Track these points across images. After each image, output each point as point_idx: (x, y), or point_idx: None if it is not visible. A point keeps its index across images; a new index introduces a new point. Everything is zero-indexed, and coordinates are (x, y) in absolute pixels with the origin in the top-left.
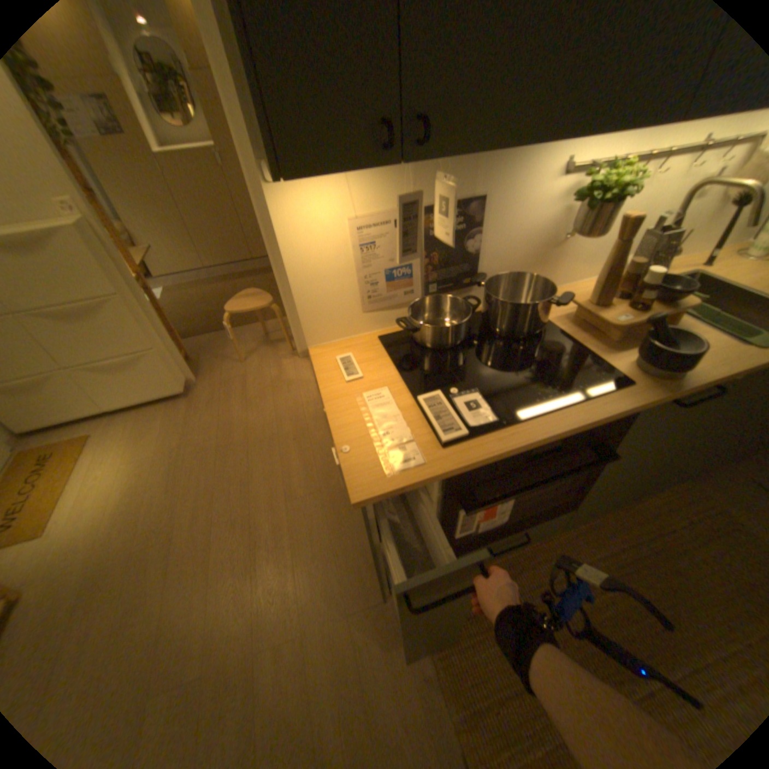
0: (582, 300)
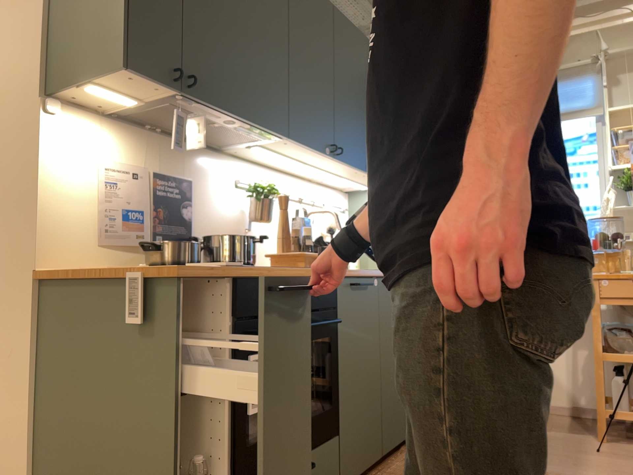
0: (273, 254)
